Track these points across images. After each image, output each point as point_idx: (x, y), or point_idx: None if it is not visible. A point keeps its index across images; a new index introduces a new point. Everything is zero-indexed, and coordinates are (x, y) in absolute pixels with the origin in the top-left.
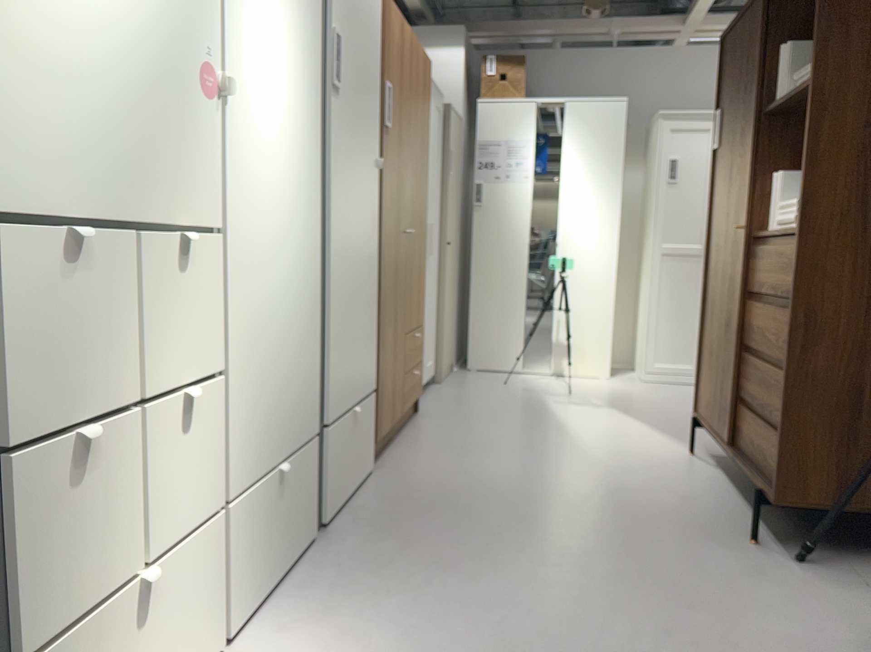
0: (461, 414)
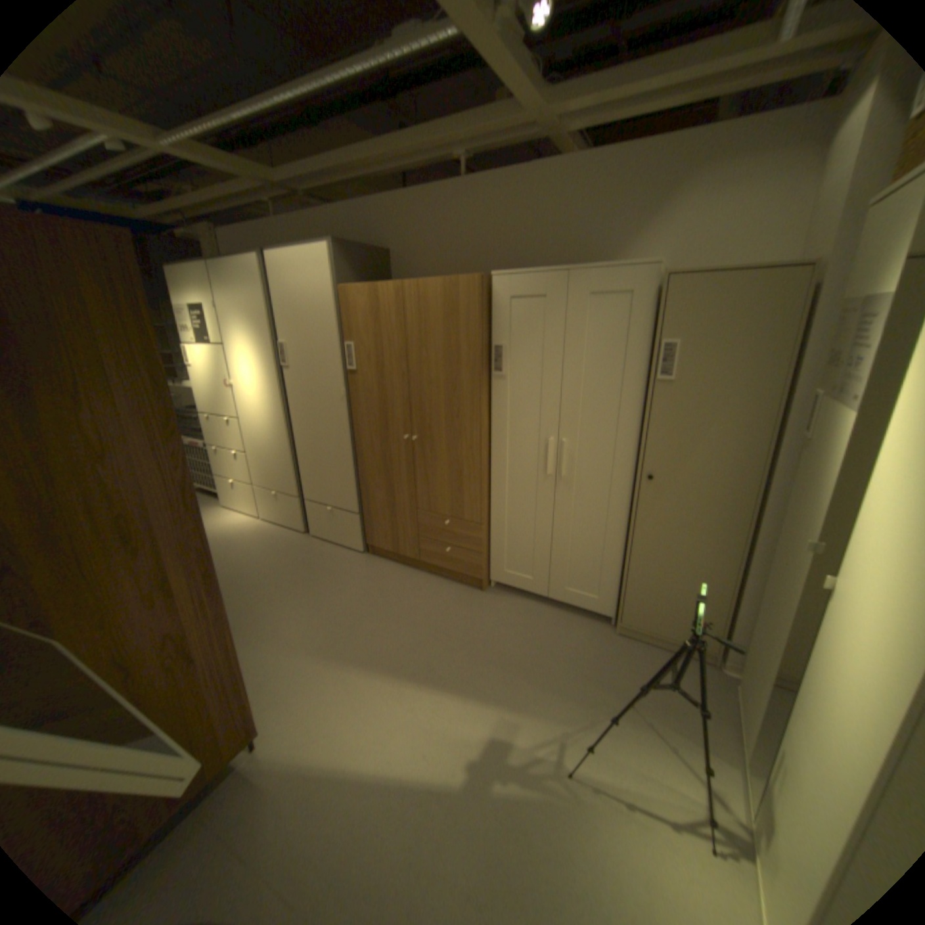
0: (480, 619)
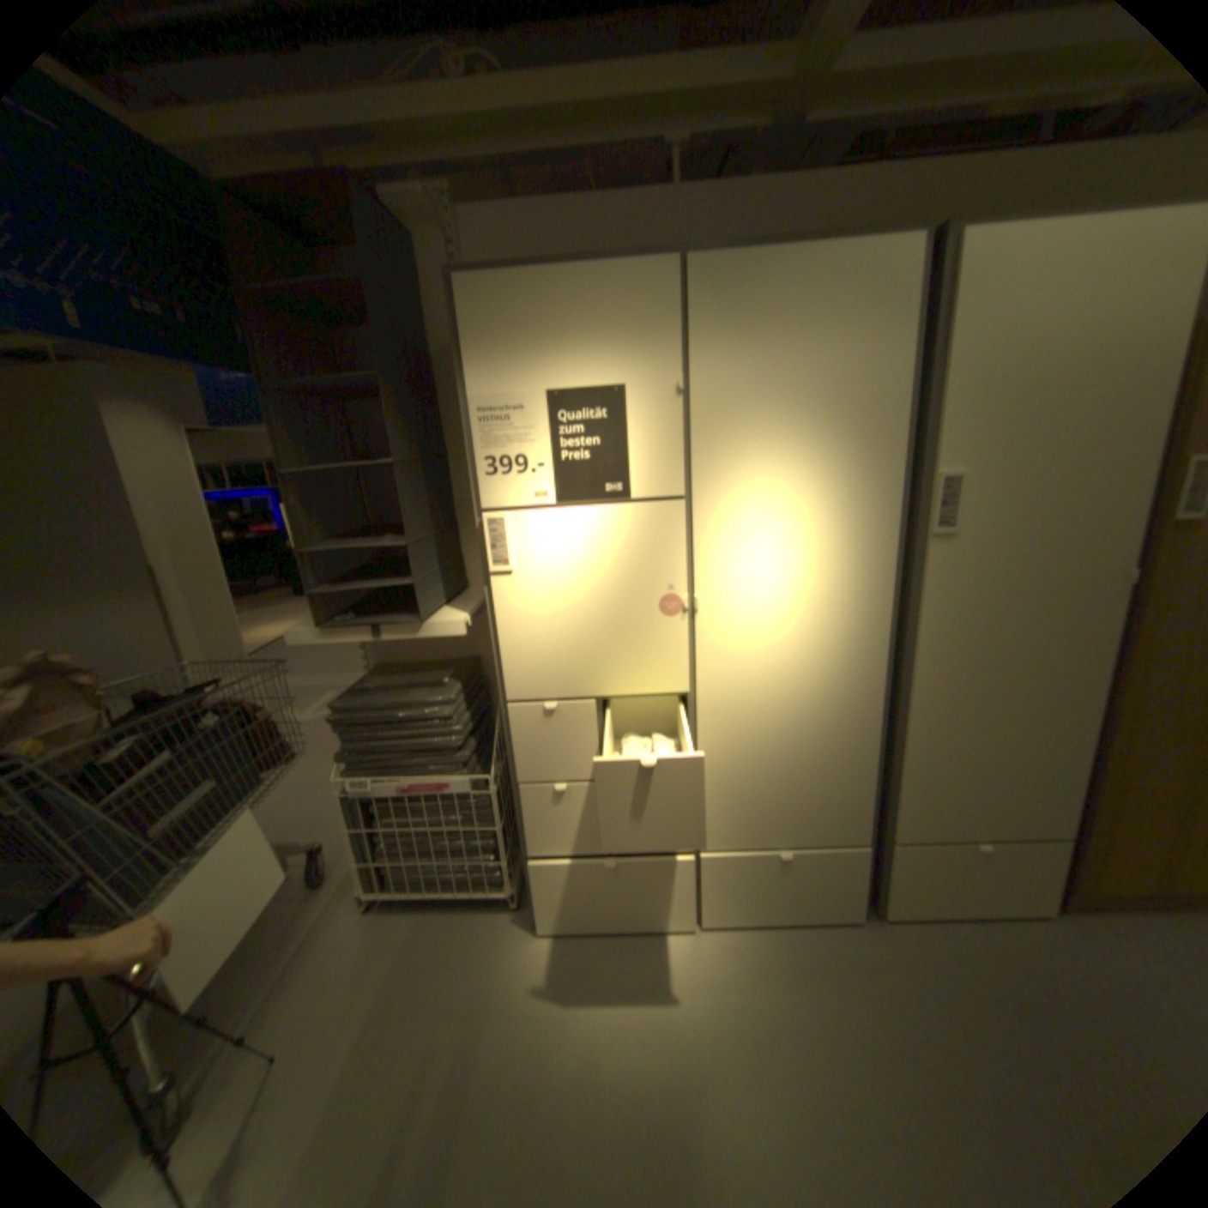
0: None
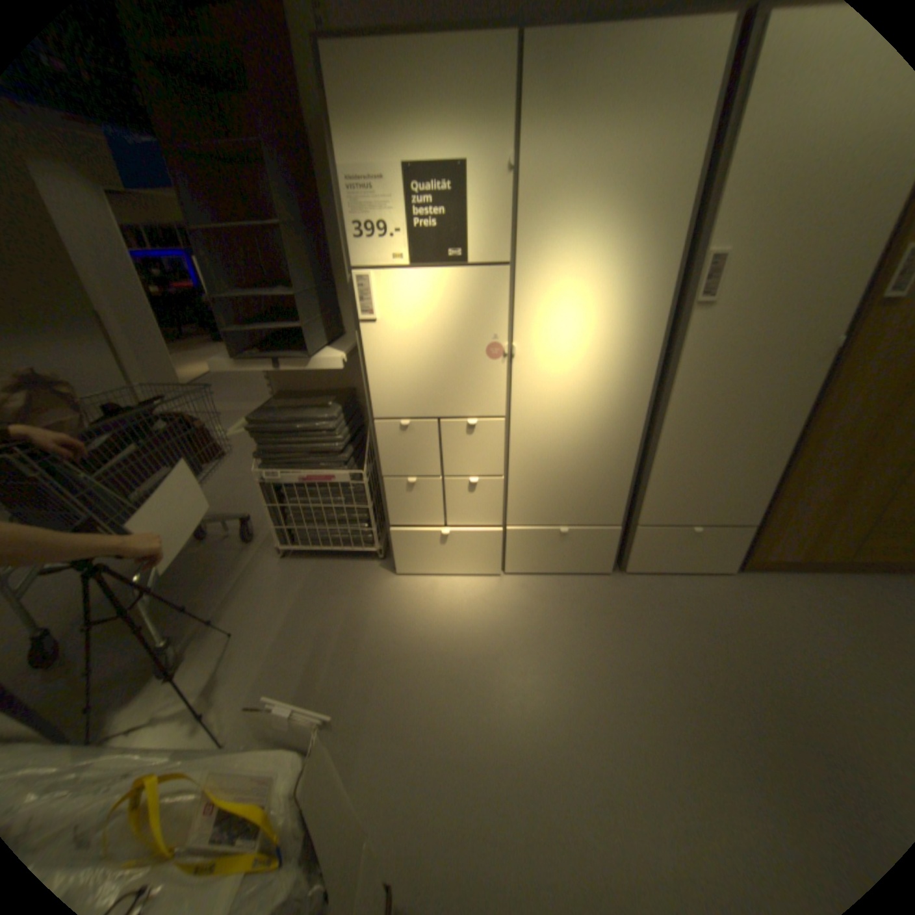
0: None
